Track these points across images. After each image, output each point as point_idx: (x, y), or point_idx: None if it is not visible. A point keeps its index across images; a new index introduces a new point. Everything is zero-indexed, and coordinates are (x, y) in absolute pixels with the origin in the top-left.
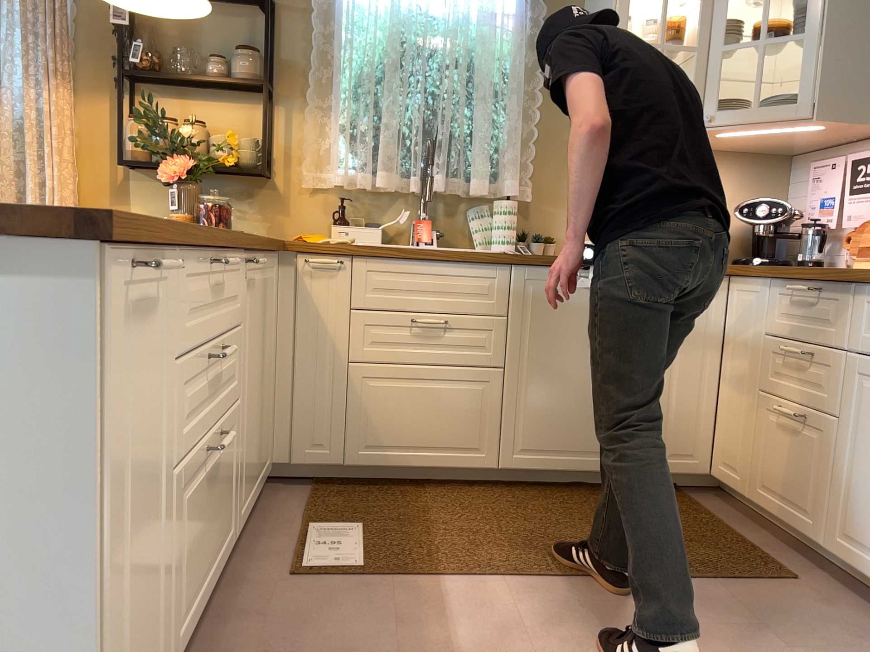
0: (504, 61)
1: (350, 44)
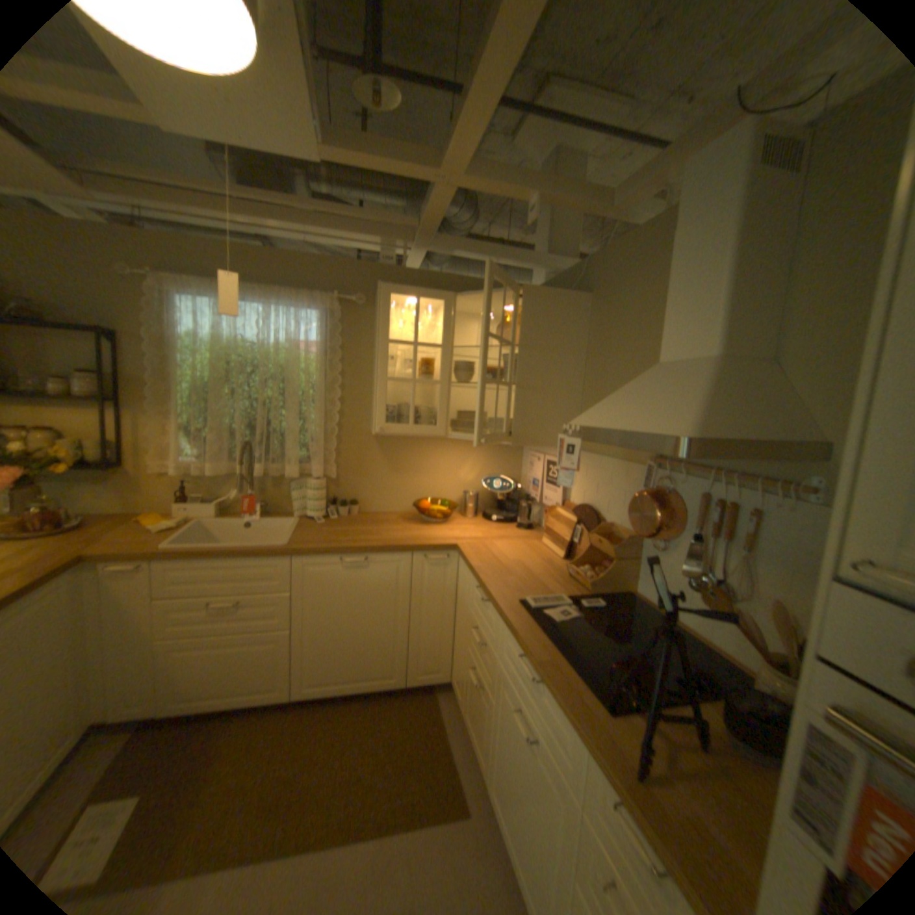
0: (308, 379)
1: (177, 366)
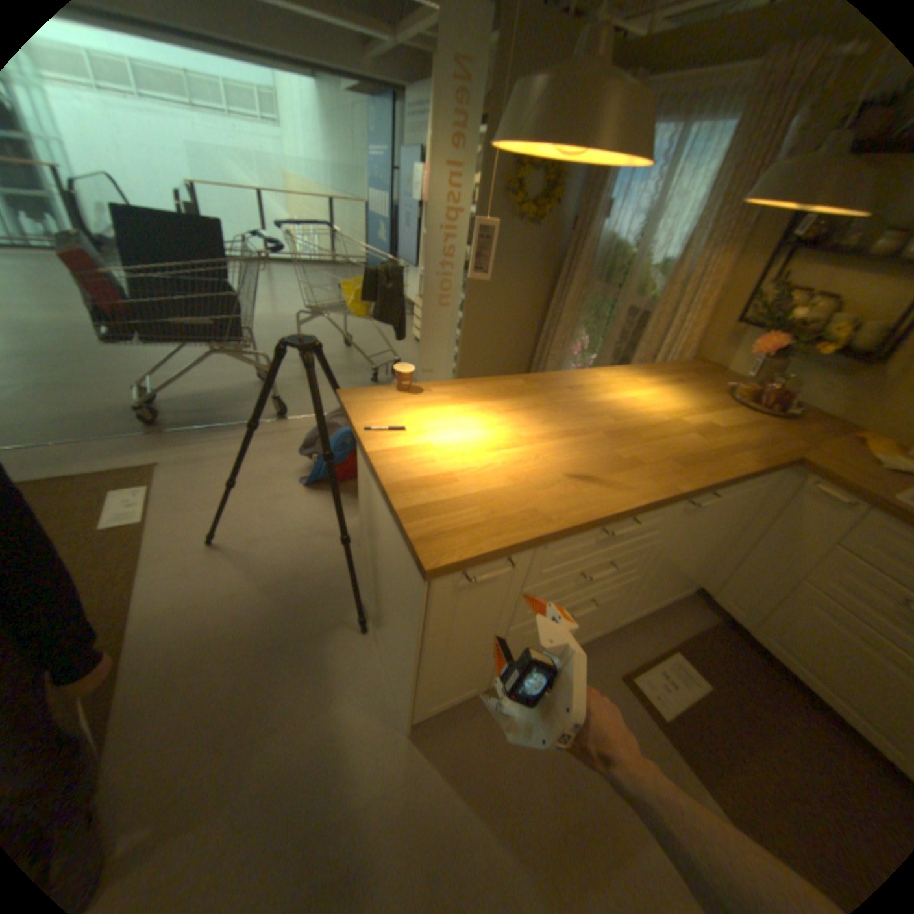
0: None
1: None
